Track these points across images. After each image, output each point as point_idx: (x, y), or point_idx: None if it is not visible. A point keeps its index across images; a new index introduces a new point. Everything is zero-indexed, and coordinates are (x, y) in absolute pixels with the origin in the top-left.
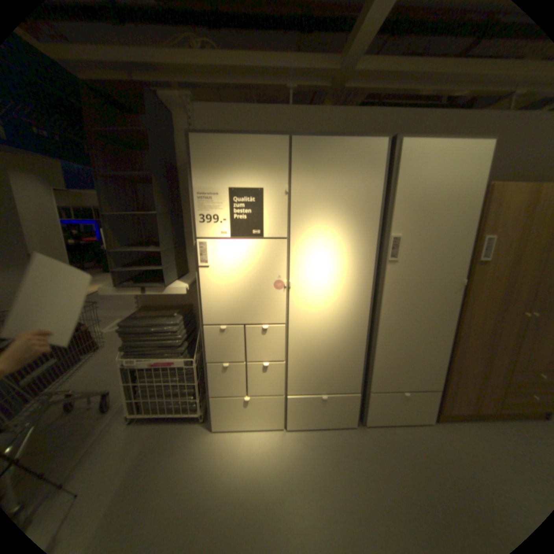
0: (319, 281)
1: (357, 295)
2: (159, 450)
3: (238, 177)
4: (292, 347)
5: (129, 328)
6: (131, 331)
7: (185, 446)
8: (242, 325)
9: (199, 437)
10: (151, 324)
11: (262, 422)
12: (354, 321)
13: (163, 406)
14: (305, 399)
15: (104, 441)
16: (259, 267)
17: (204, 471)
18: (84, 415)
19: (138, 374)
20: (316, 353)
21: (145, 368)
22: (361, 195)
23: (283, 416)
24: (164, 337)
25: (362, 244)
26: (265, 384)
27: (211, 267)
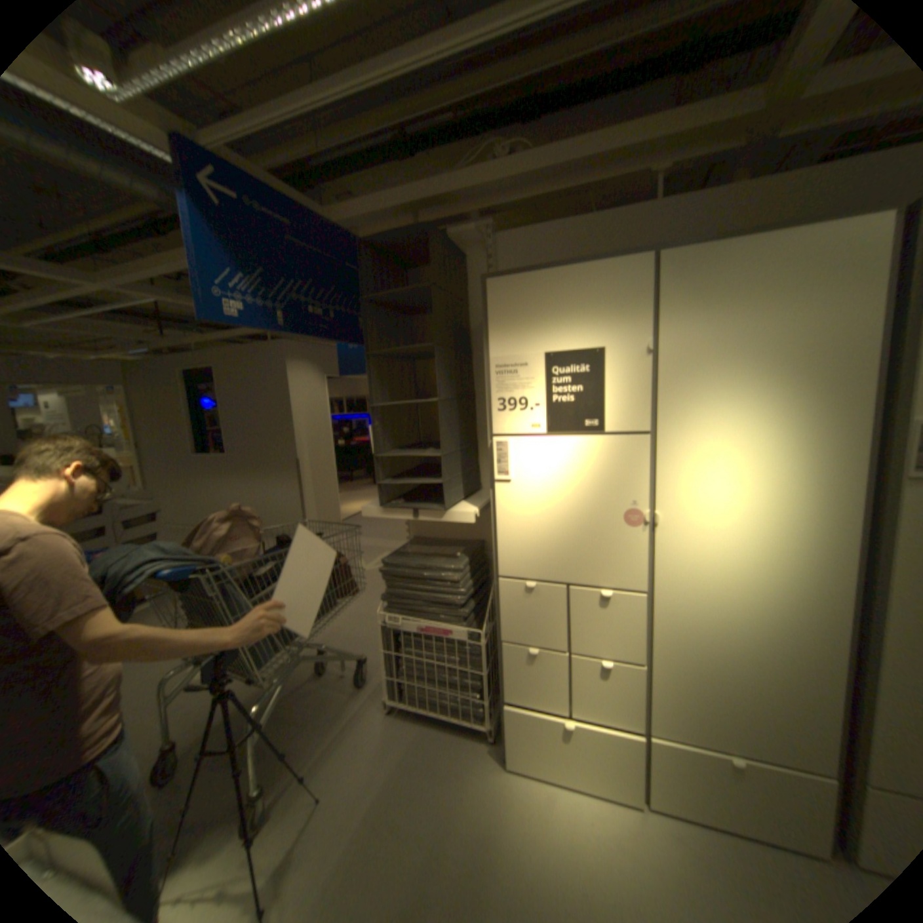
0: (722, 515)
1: (819, 550)
2: (425, 772)
3: (560, 334)
4: (663, 642)
5: (395, 569)
6: (397, 573)
7: (463, 777)
8: (563, 586)
9: (486, 769)
10: (424, 566)
11: (599, 776)
12: (814, 609)
13: (434, 700)
14: (692, 755)
15: (355, 731)
16: (596, 484)
17: (491, 835)
18: (336, 686)
19: (404, 640)
20: (716, 663)
21: (412, 632)
22: (822, 340)
23: (643, 777)
24: (440, 588)
25: (828, 441)
26: (605, 703)
27: (513, 482)
